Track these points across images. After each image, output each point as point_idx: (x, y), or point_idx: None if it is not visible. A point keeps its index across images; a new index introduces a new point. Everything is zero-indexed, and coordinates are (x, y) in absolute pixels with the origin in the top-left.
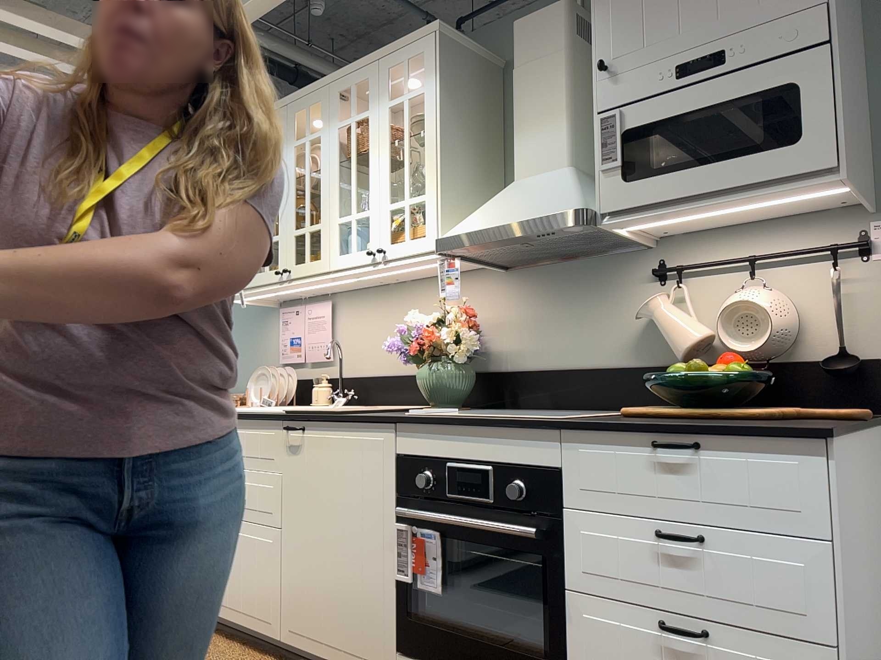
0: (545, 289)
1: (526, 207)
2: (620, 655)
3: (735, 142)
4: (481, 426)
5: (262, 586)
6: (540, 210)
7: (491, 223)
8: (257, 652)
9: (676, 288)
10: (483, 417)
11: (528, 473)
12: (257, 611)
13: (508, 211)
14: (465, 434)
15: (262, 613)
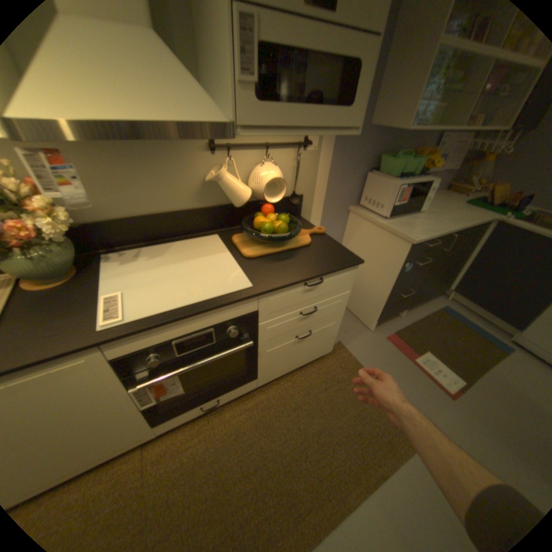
0: (109, 150)
1: (152, 96)
2: (280, 353)
3: (313, 83)
4: (204, 312)
5: None
6: (181, 109)
7: (116, 112)
8: None
9: (222, 157)
10: (190, 302)
11: (237, 319)
12: None
13: (125, 94)
14: (186, 320)
15: None
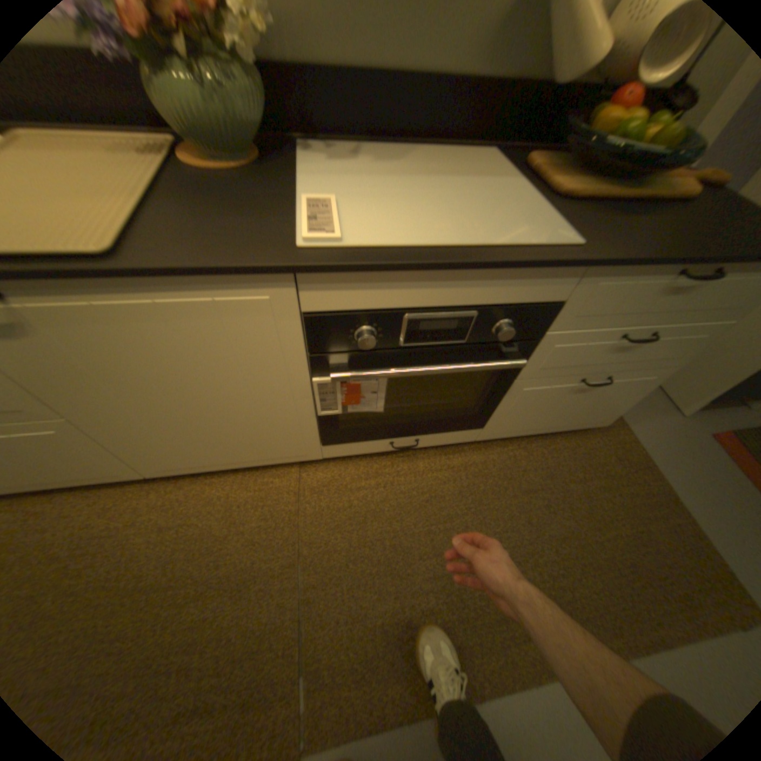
0: None
1: None
2: (541, 399)
3: None
4: (484, 269)
5: (79, 461)
6: None
7: None
8: (107, 486)
9: None
10: (460, 243)
11: (522, 309)
12: (87, 475)
13: None
14: (444, 278)
15: (99, 474)
